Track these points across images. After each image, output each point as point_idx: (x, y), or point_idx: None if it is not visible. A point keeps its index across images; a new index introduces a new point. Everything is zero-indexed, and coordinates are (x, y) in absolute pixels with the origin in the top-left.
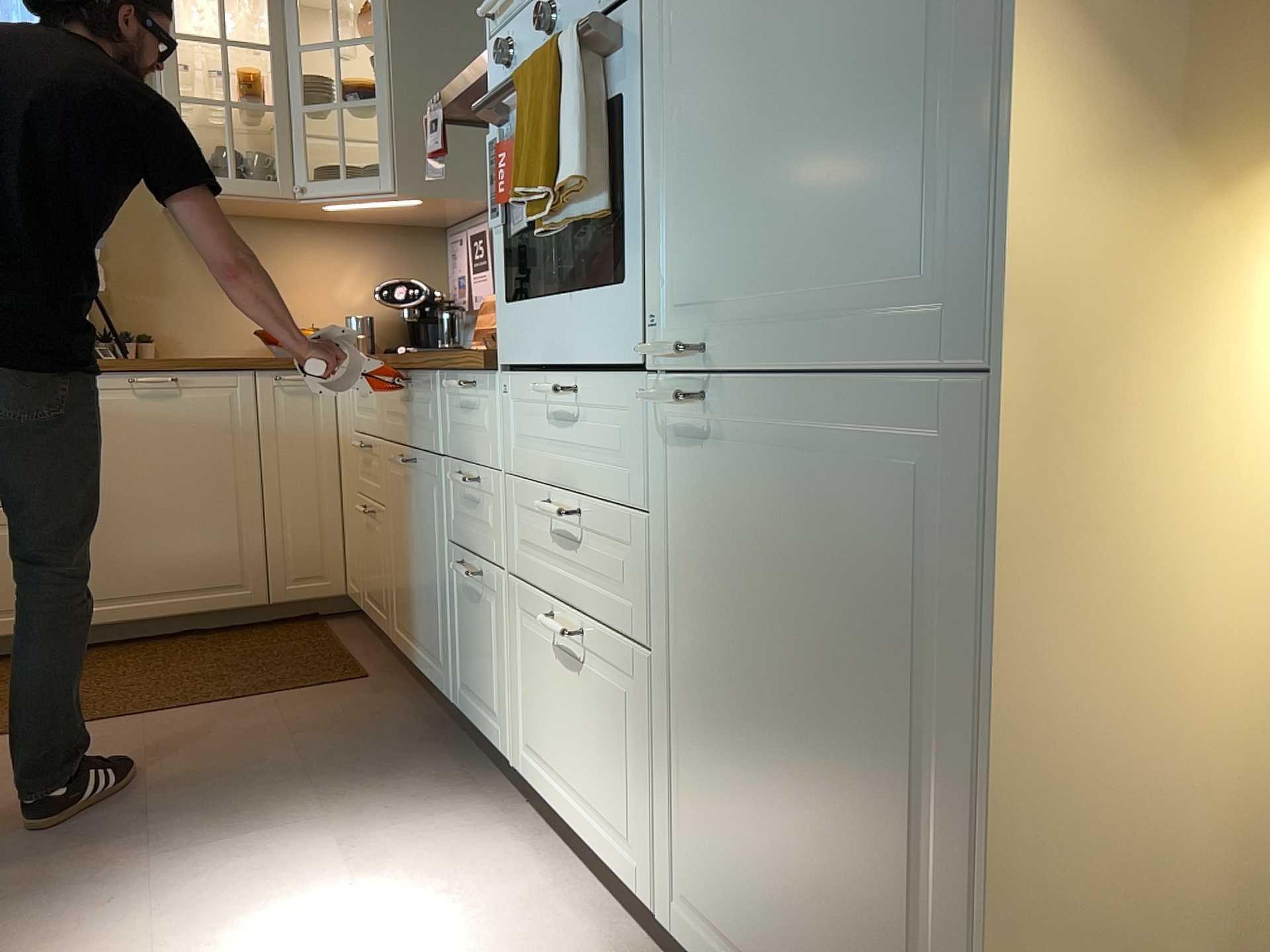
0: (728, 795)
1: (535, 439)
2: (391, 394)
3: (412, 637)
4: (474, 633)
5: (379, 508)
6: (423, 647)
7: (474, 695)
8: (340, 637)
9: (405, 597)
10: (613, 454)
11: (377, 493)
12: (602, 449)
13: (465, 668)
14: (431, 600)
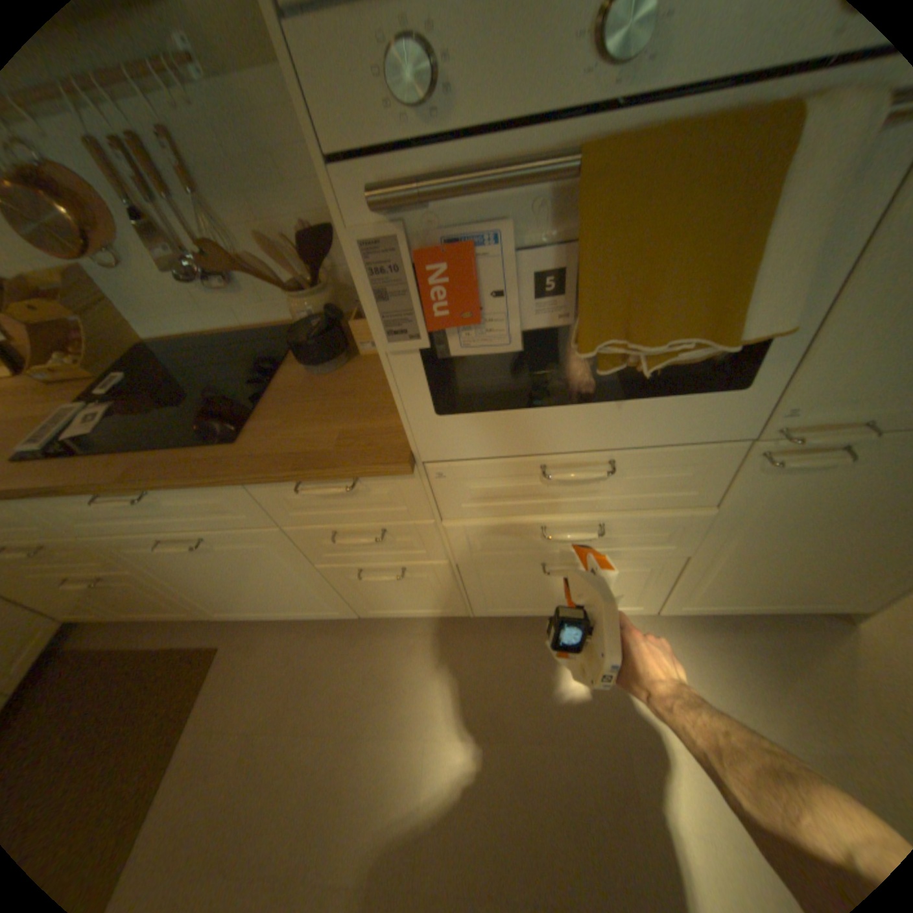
0: (753, 575)
1: (506, 495)
2: (72, 507)
3: (256, 611)
4: (390, 590)
5: (109, 574)
6: (286, 610)
7: (395, 609)
8: (112, 646)
9: (227, 600)
10: (660, 487)
11: (96, 567)
12: (642, 486)
13: (376, 603)
14: (290, 592)
